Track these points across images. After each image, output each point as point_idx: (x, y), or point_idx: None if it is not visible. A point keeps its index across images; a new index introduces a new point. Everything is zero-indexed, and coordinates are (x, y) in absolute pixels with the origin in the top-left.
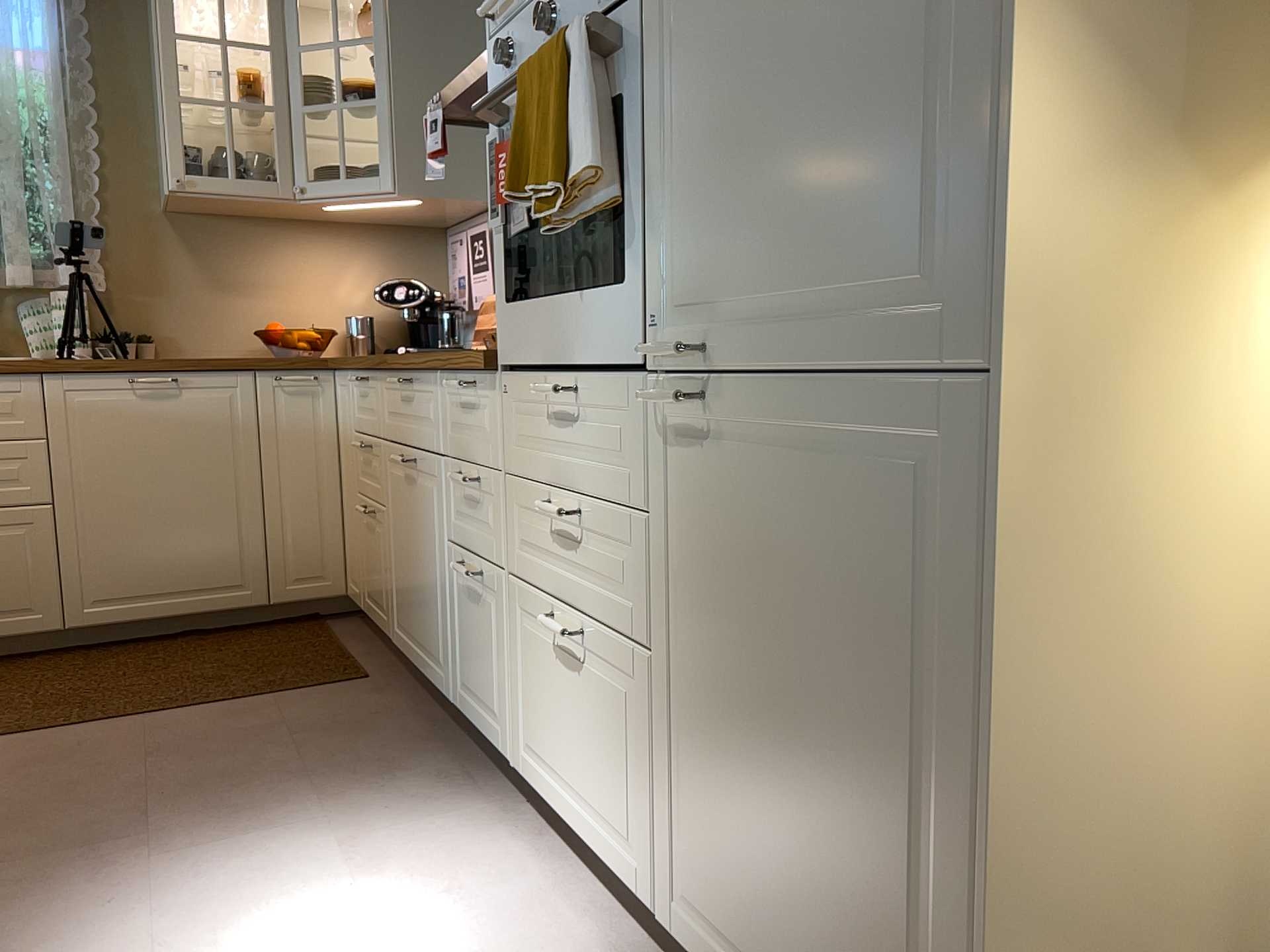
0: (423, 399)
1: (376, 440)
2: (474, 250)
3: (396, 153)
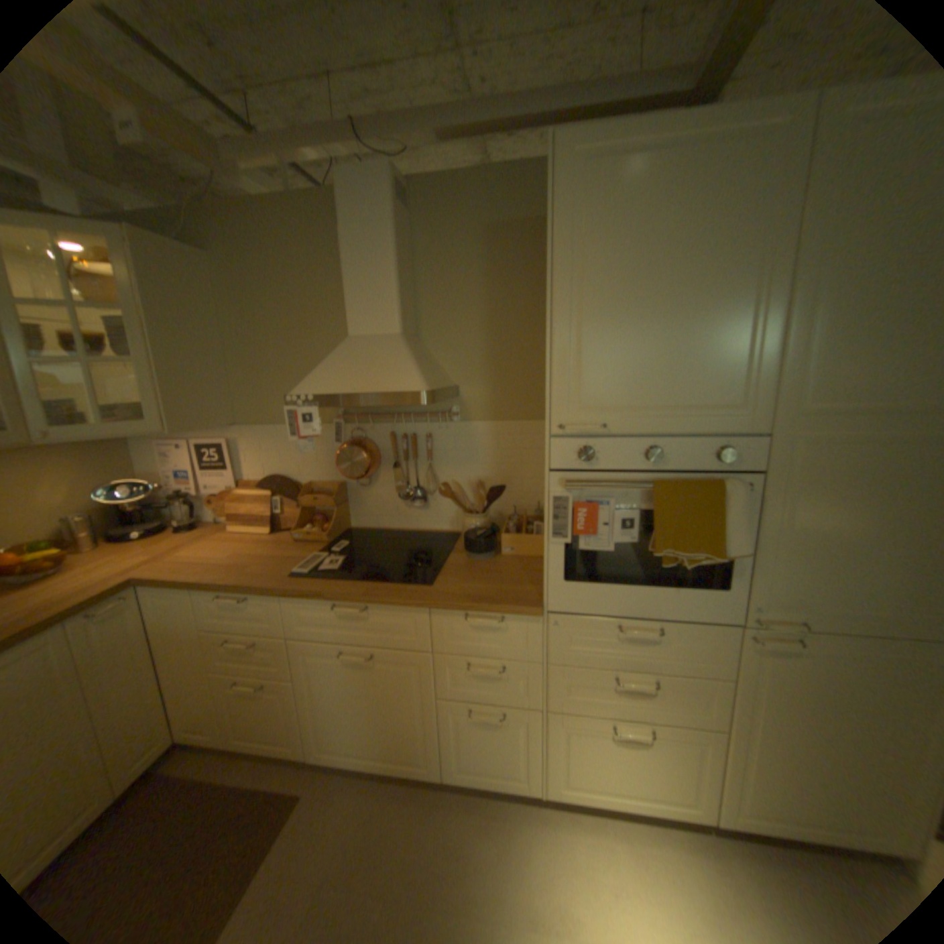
0: (390, 619)
1: (267, 639)
2: (202, 455)
3: (157, 401)
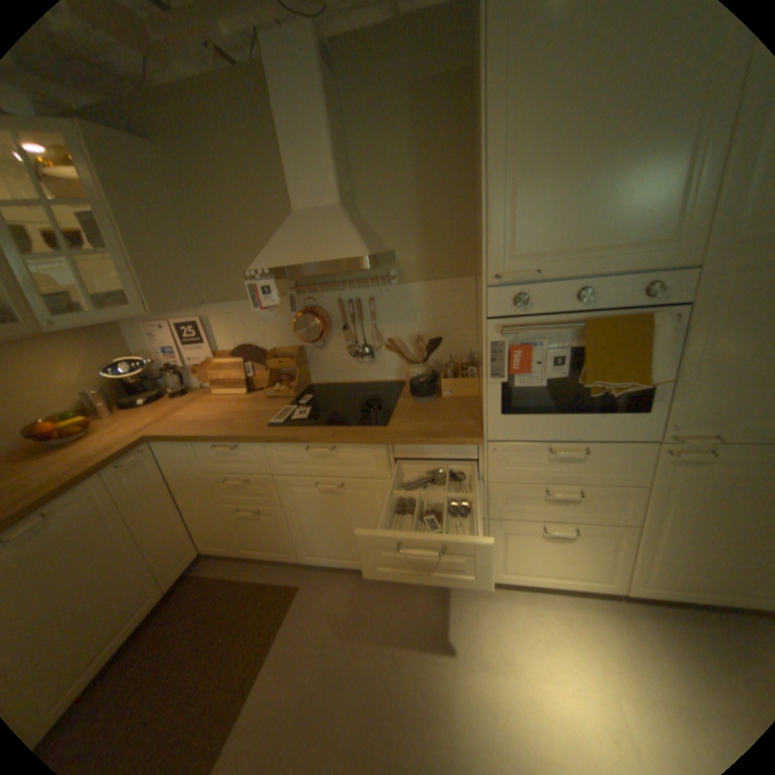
0: (354, 455)
1: (258, 476)
2: (181, 333)
3: (136, 288)
